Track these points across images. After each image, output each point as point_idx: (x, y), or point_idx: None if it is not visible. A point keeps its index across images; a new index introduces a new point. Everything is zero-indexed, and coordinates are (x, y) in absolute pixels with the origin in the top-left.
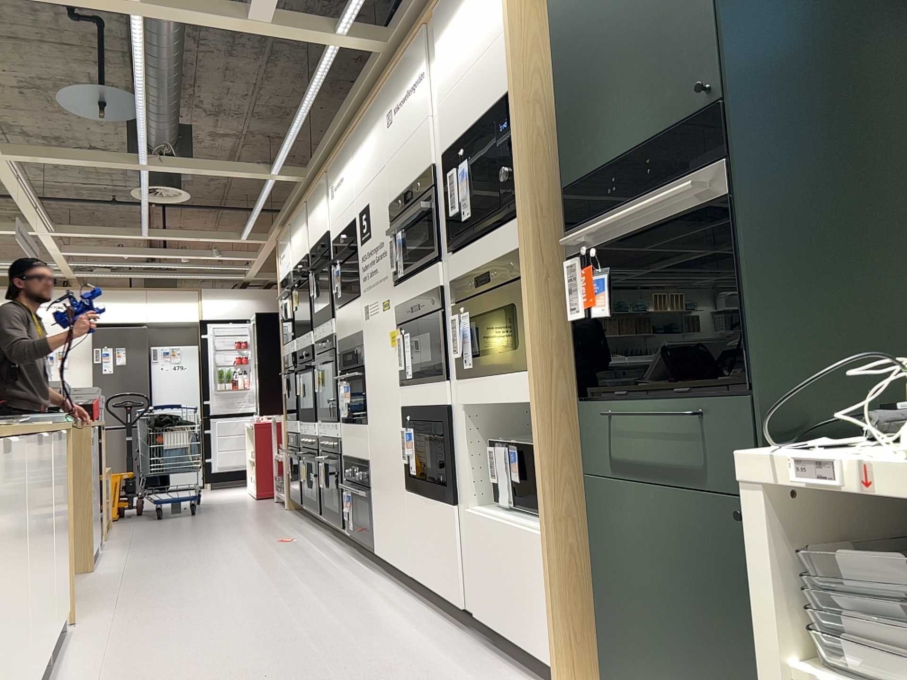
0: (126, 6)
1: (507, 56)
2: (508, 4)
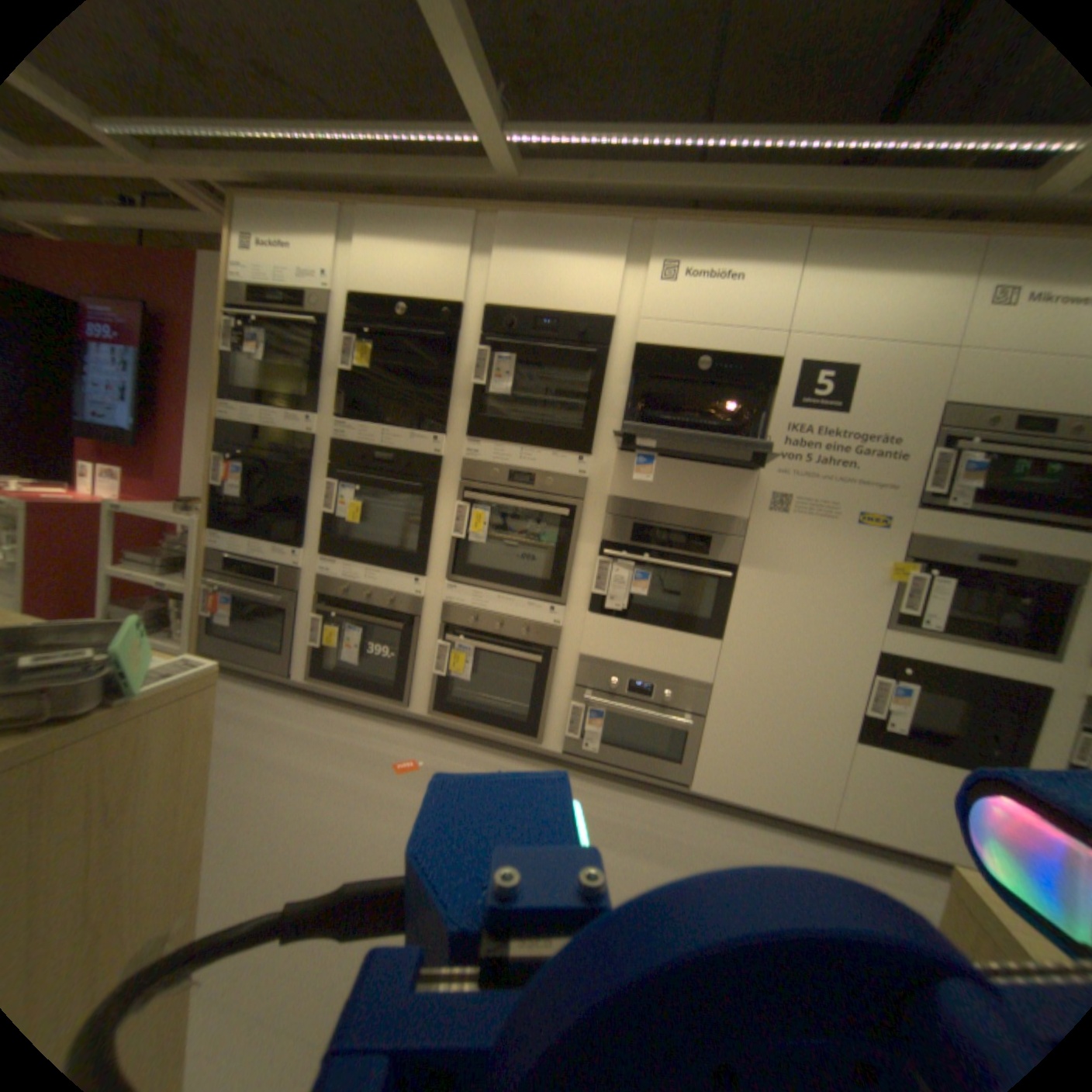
0: None
1: None
2: None
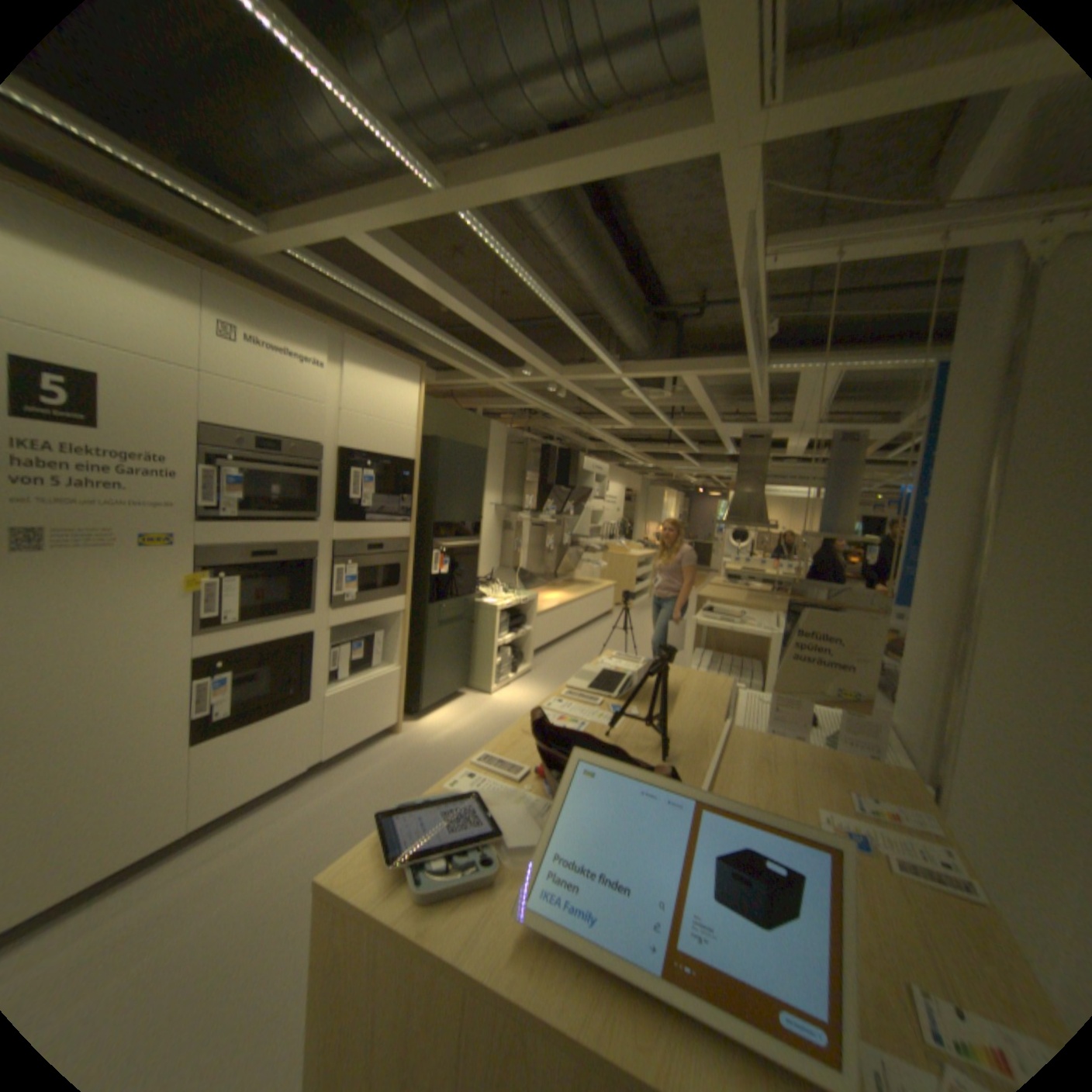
0: (452, 179)
1: (412, 442)
2: (419, 420)
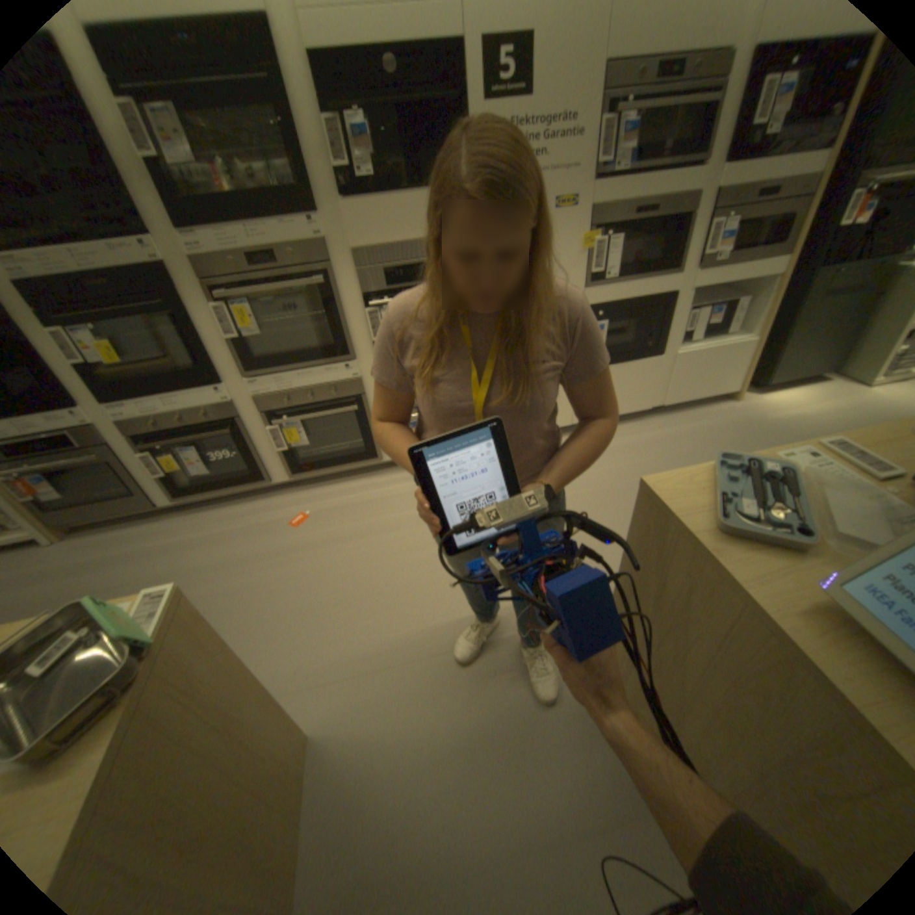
0: None
1: None
2: None
